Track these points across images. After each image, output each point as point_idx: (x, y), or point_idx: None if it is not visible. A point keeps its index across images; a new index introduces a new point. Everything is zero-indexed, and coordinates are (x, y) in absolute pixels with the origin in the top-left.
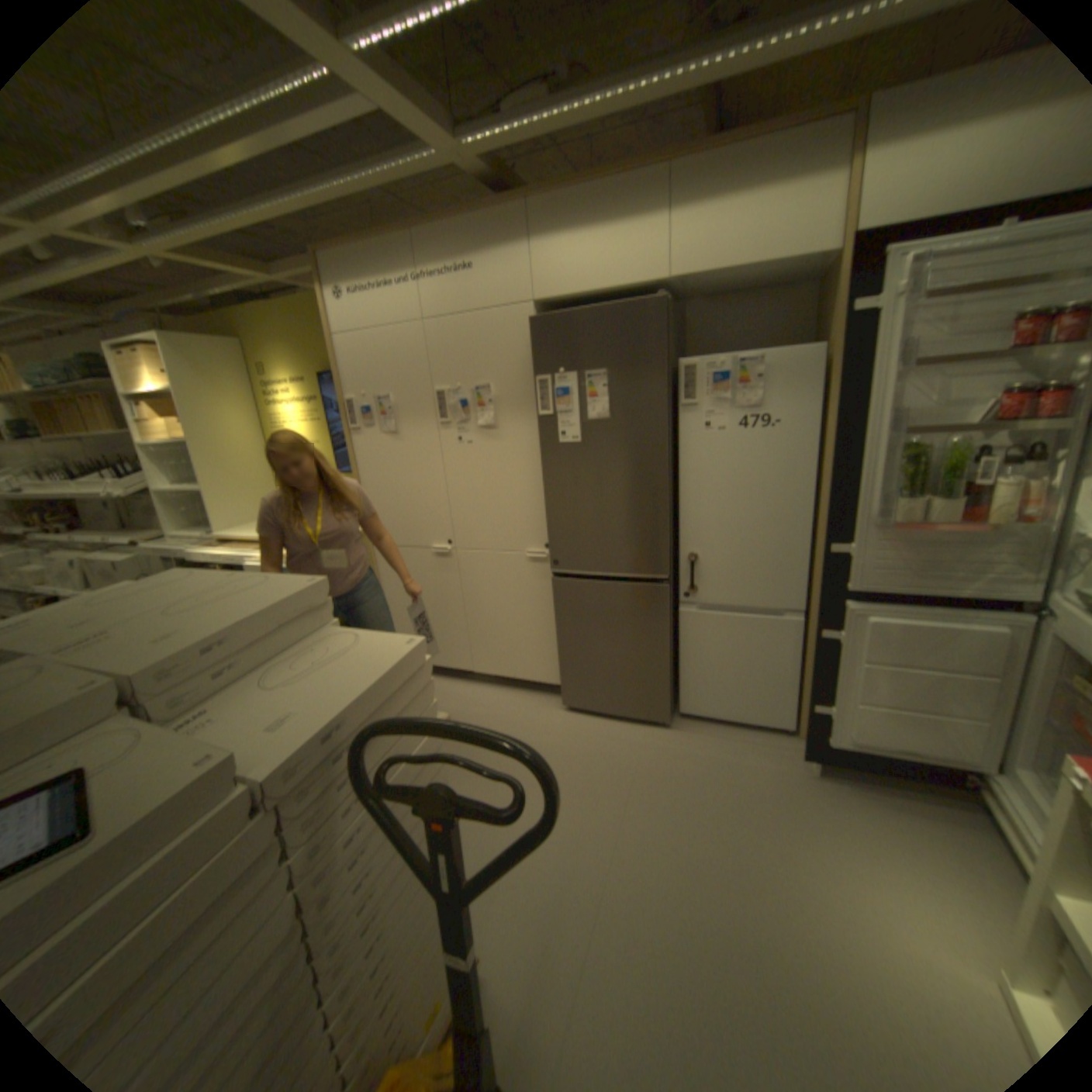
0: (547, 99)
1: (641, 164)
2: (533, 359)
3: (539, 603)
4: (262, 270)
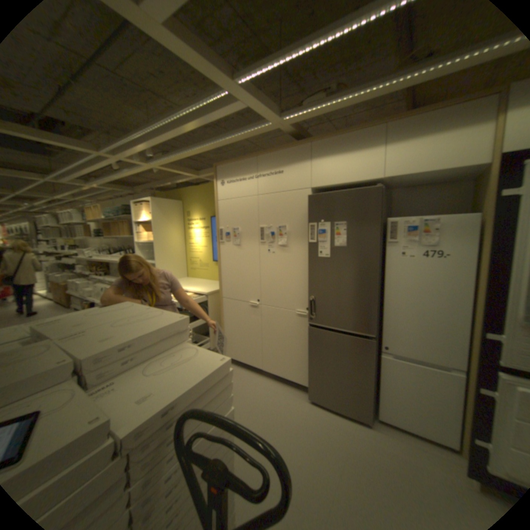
0: (326, 98)
1: (372, 125)
2: (309, 215)
3: (301, 339)
4: (196, 174)
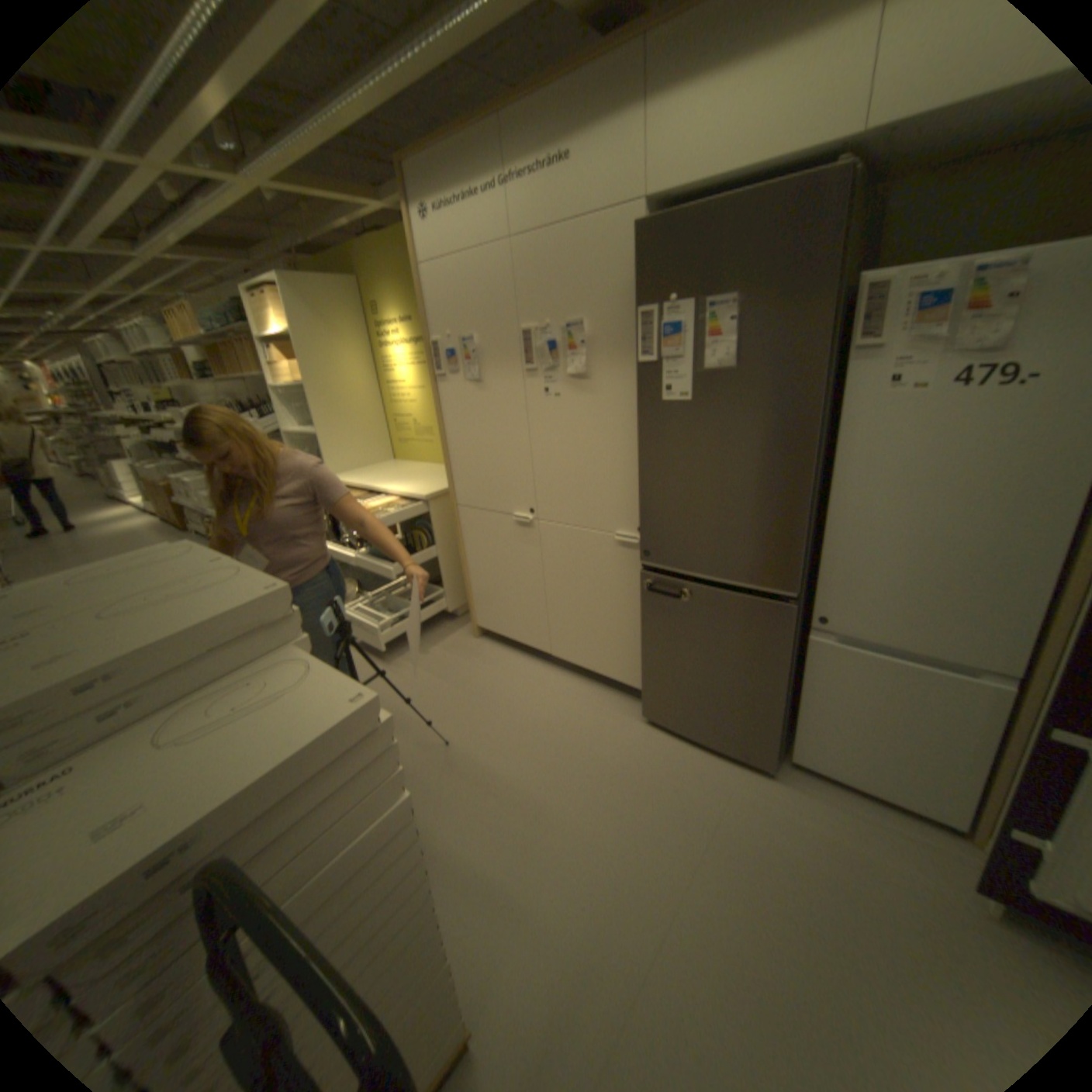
0: None
1: None
2: (640, 282)
3: (627, 595)
4: (371, 196)
